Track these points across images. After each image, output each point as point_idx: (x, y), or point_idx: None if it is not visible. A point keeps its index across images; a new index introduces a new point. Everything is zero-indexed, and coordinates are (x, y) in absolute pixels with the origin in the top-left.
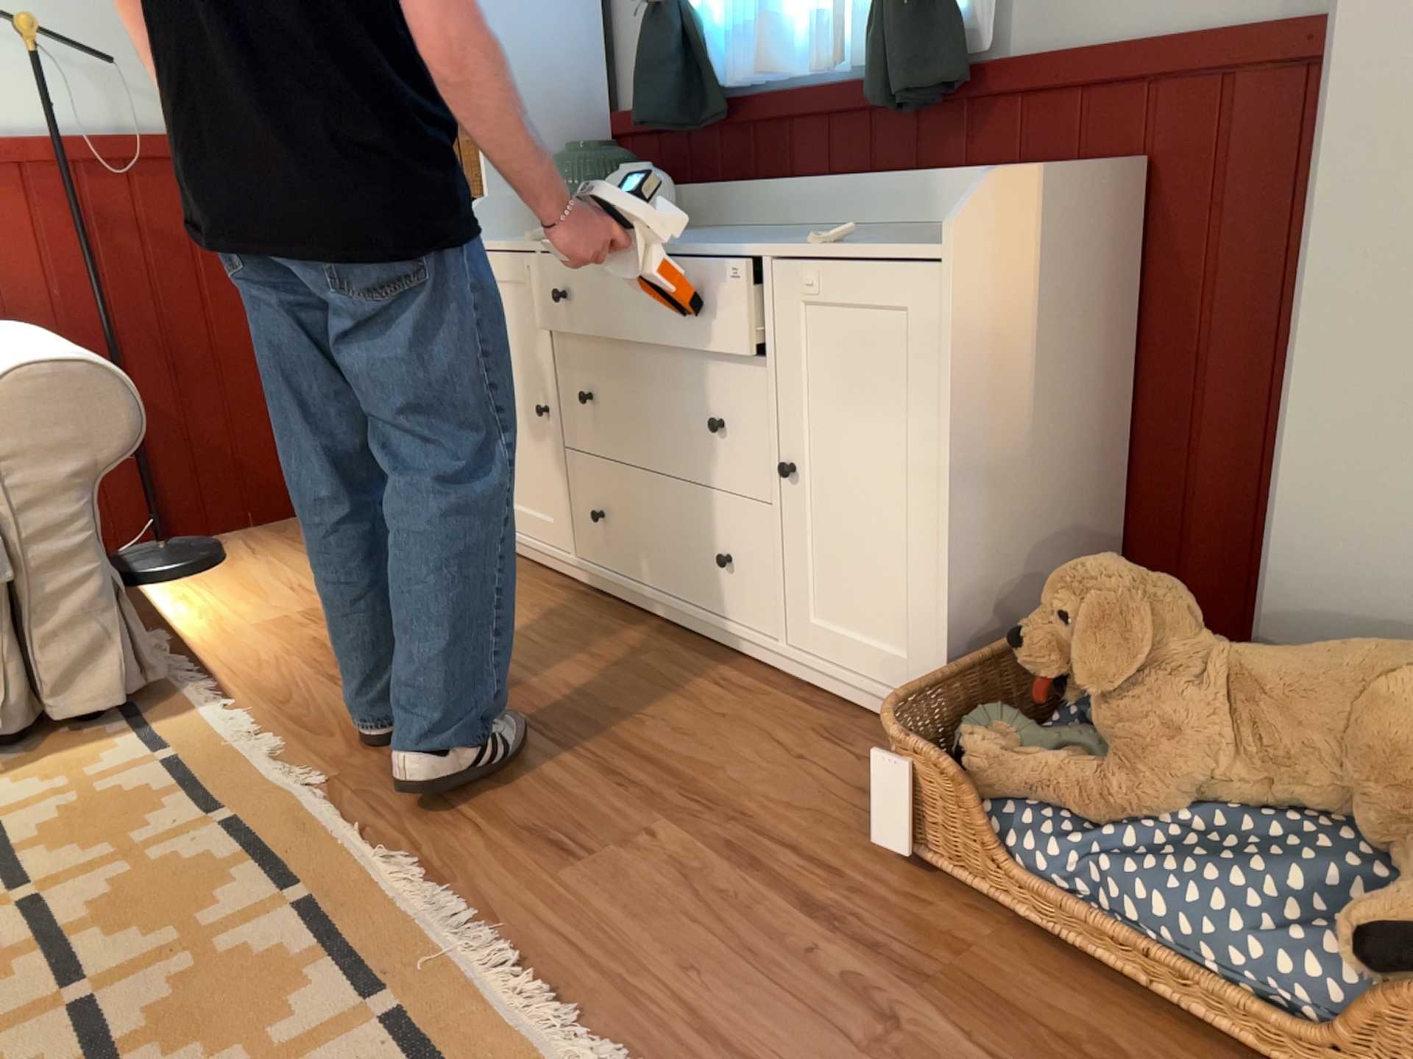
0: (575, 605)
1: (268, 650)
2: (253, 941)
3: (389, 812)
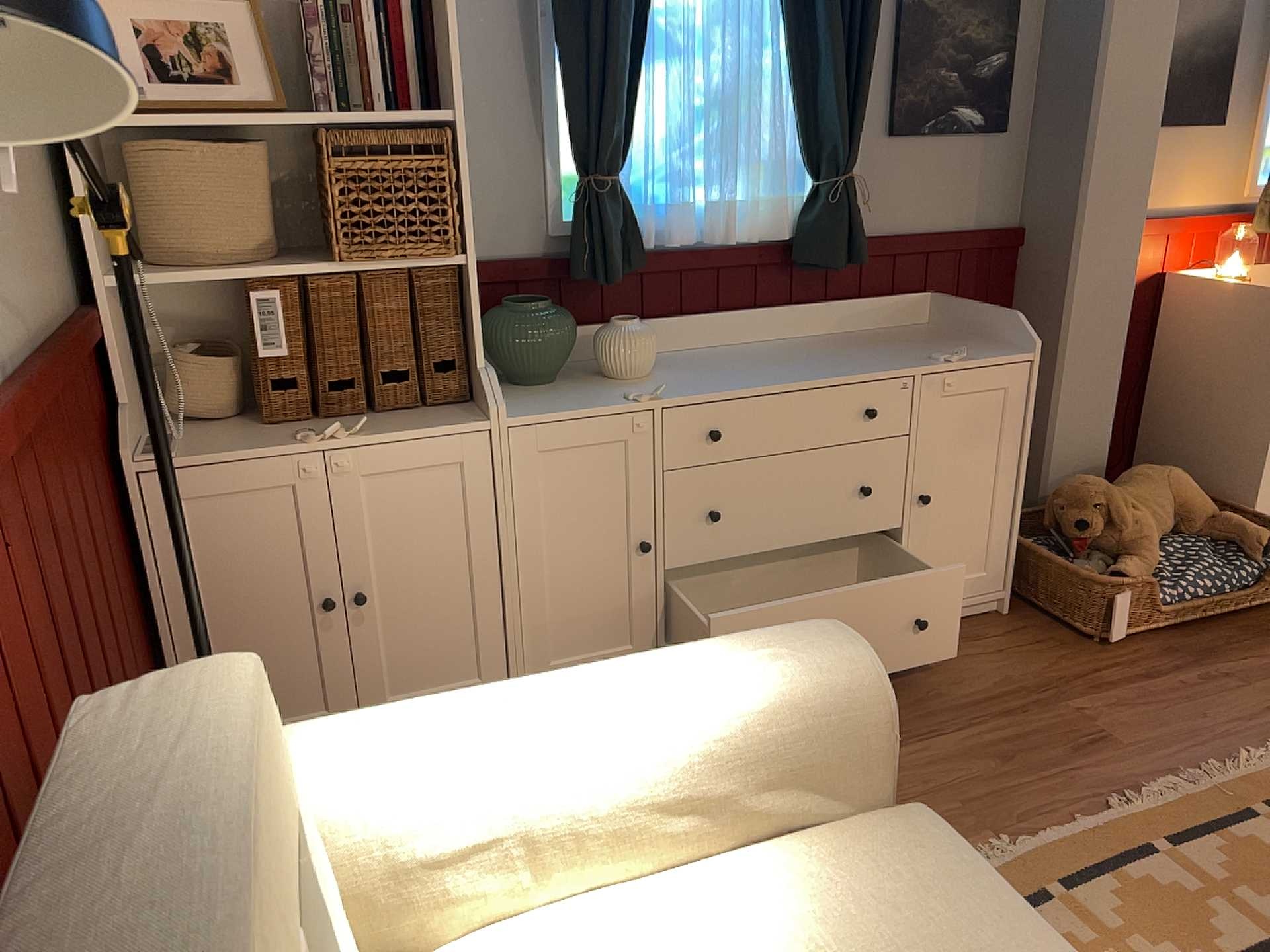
0: None
1: None
2: (1215, 866)
3: (1048, 809)
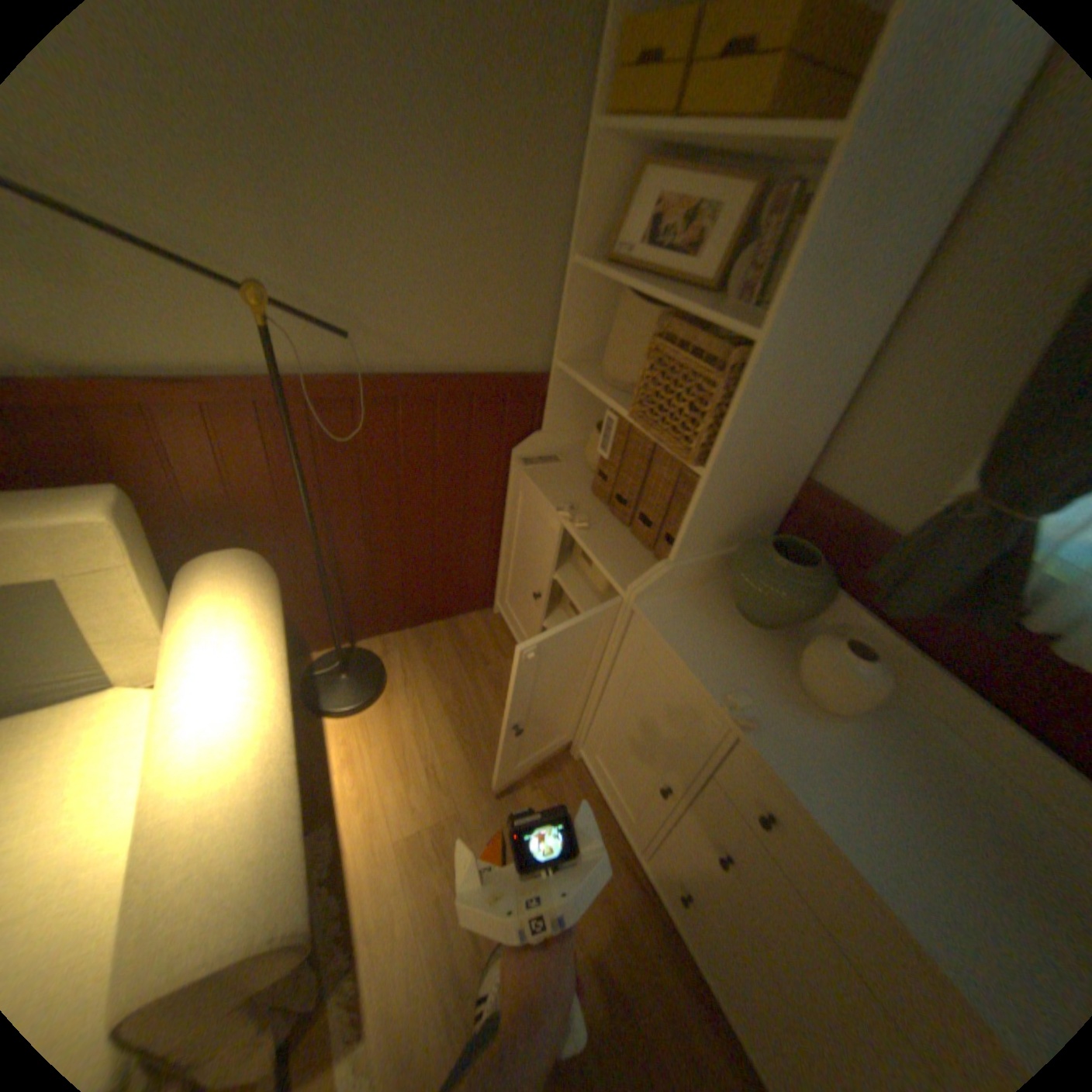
0: (642, 915)
1: (403, 911)
2: None
3: None
